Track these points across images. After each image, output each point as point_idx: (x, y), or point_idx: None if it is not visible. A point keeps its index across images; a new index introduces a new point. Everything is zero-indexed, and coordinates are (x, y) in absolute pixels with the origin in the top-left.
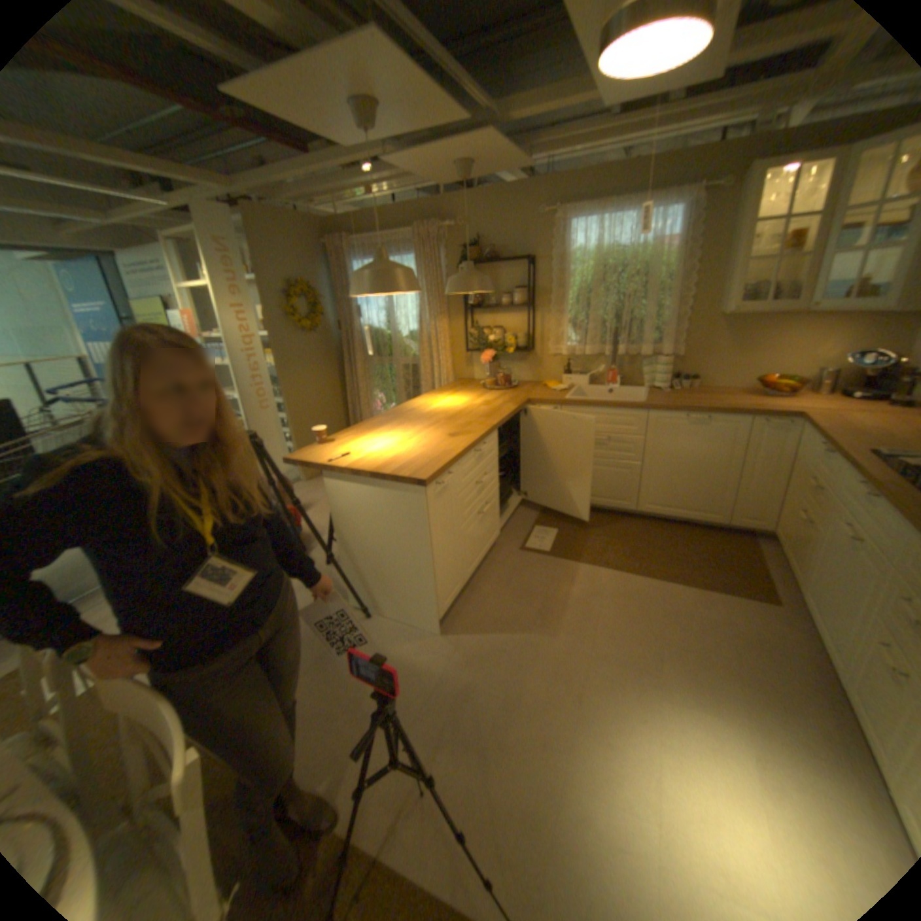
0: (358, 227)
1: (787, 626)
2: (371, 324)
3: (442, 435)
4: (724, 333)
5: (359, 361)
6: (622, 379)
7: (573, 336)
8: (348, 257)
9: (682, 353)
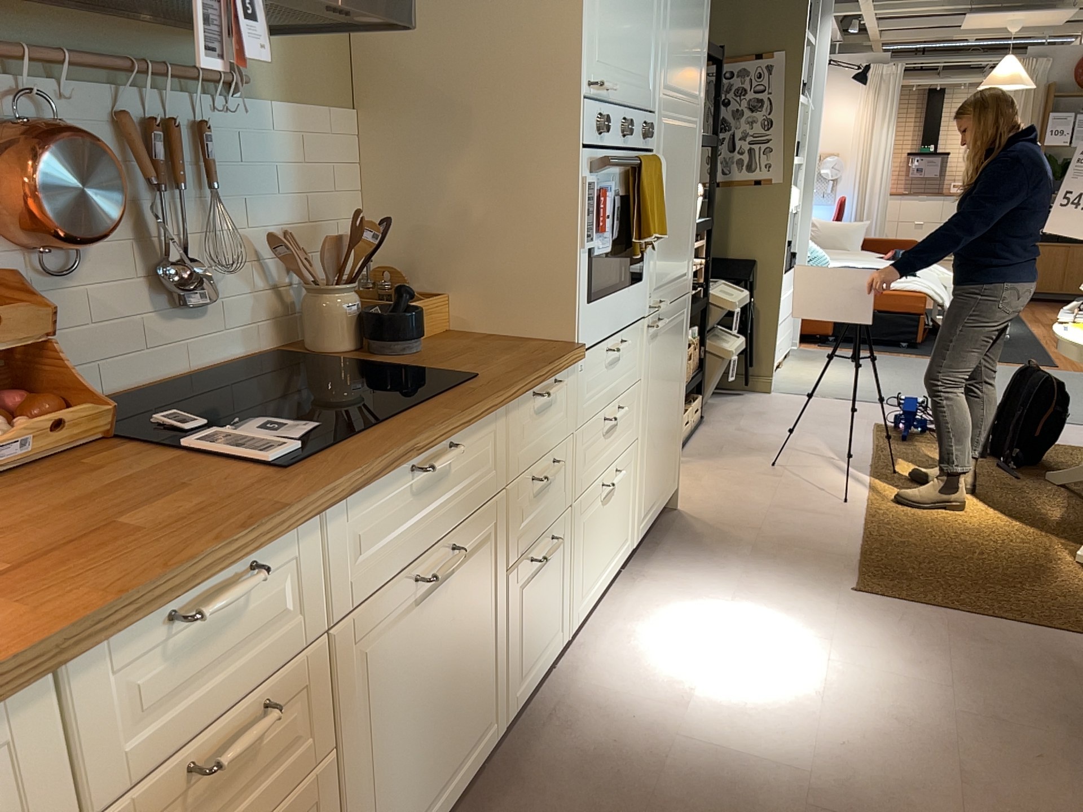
0: None
1: None
2: None
3: None
4: None
5: None
6: None
7: None
8: None
9: None
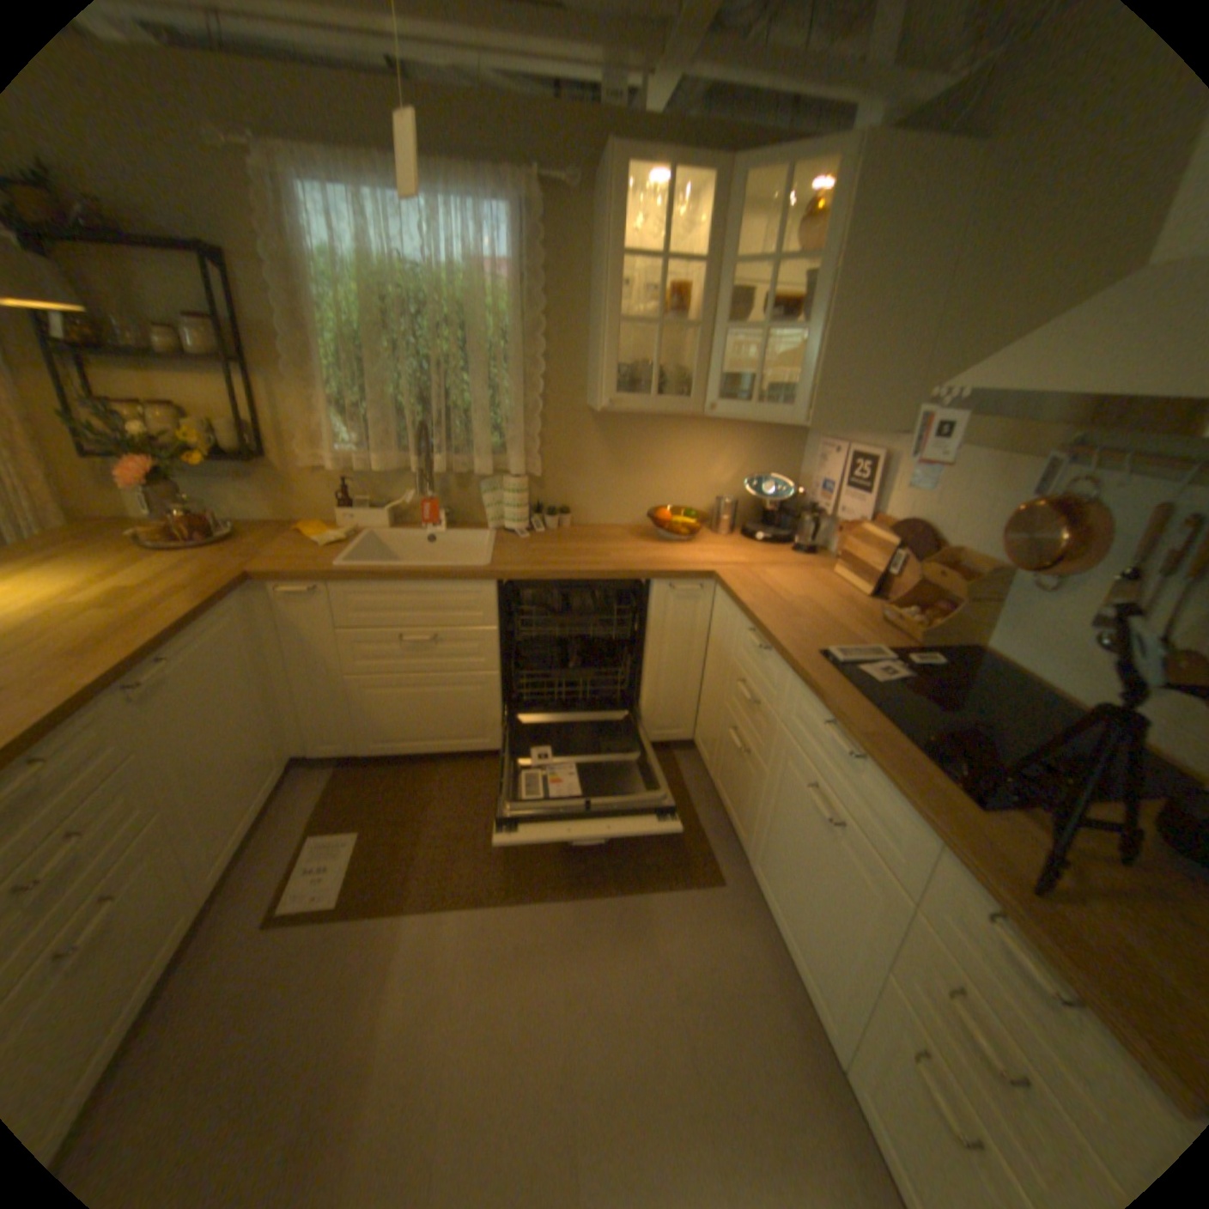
0: None
1: (740, 928)
2: None
3: None
4: (596, 443)
5: None
6: (450, 517)
7: (346, 435)
8: None
9: (541, 473)
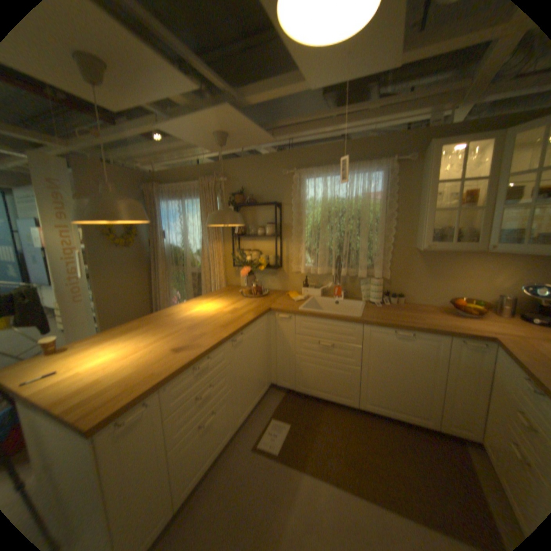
0: (167, 181)
1: None
2: (173, 244)
3: (169, 350)
4: (421, 264)
5: (163, 269)
6: (346, 294)
7: (309, 260)
8: (159, 199)
9: (390, 277)
